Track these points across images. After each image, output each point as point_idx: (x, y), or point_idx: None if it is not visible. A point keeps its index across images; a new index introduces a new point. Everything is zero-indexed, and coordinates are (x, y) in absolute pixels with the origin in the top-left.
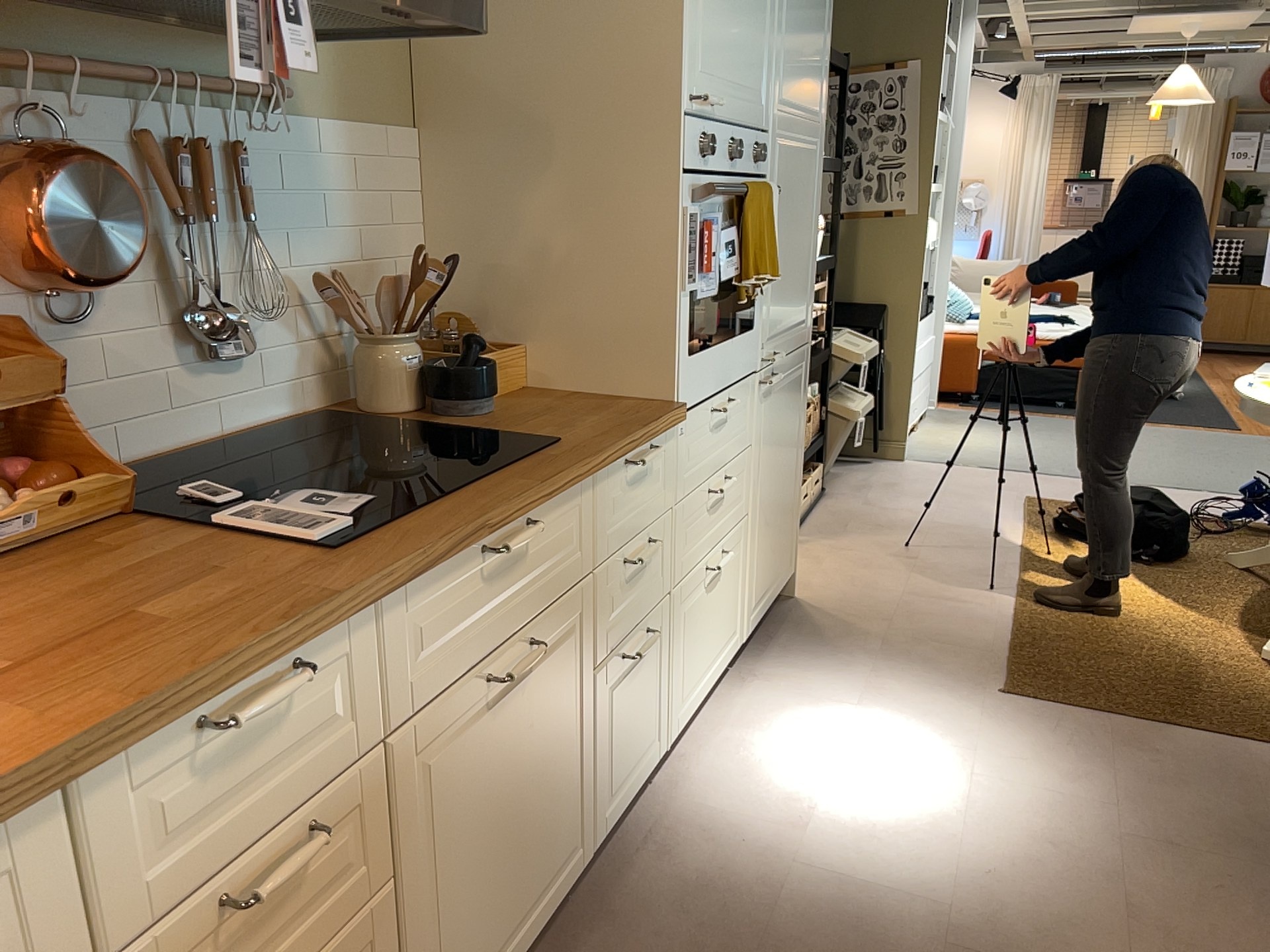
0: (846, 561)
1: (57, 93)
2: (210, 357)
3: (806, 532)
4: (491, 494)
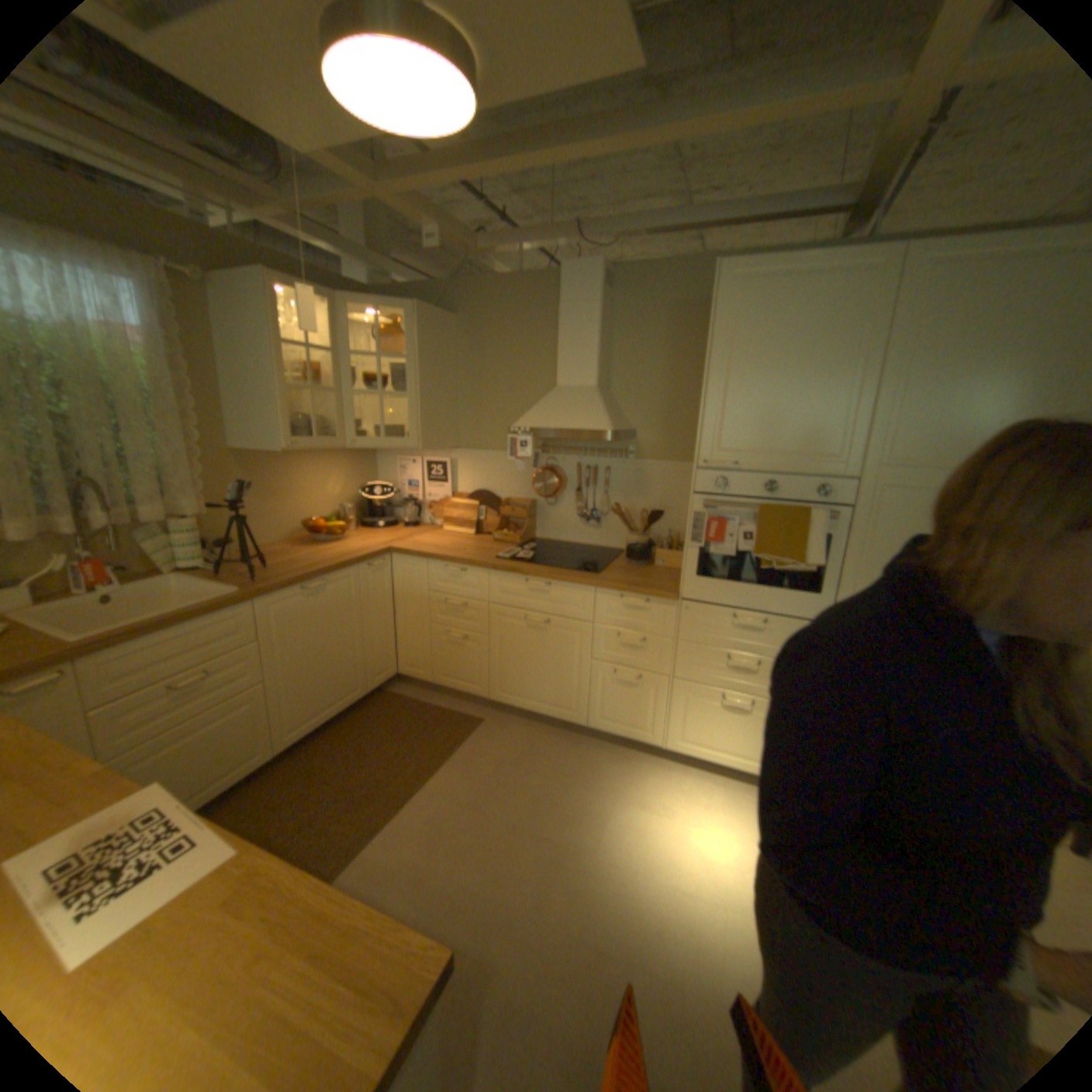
0: None
1: (559, 456)
2: (587, 523)
3: None
4: (537, 569)
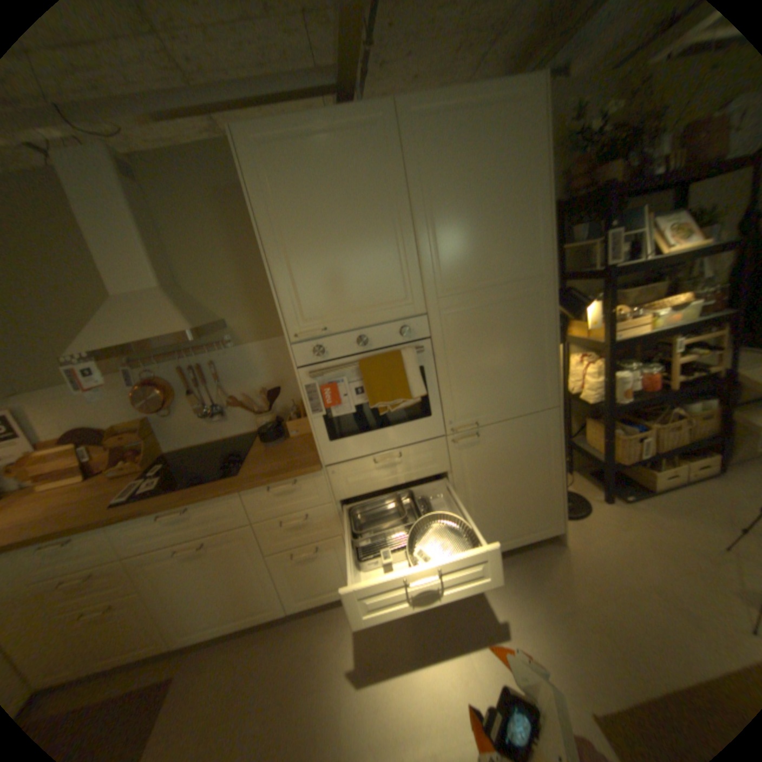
0: (646, 539)
1: (154, 364)
2: (214, 418)
3: (652, 503)
4: (166, 499)
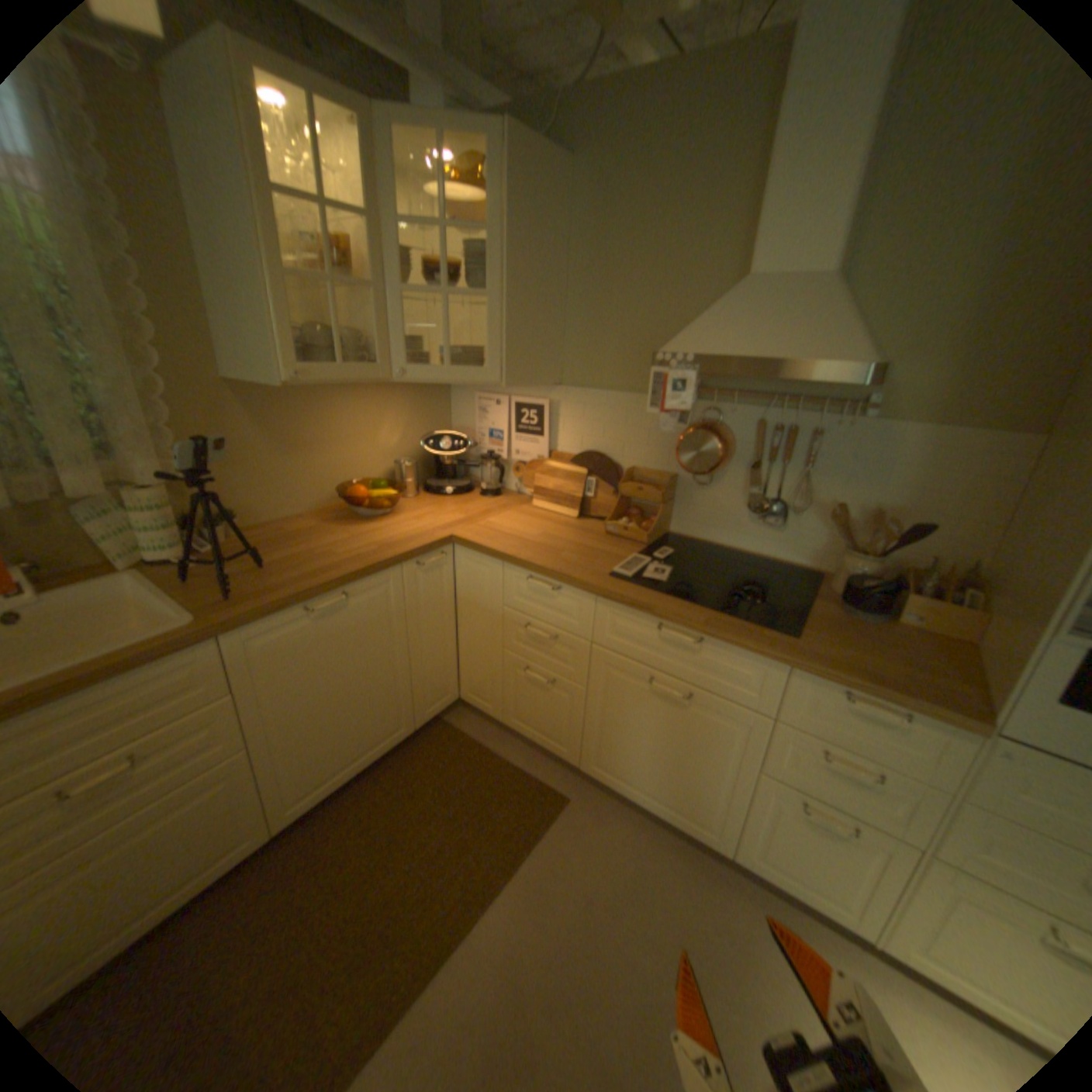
0: None
1: (729, 404)
2: (763, 521)
3: None
4: (684, 611)
